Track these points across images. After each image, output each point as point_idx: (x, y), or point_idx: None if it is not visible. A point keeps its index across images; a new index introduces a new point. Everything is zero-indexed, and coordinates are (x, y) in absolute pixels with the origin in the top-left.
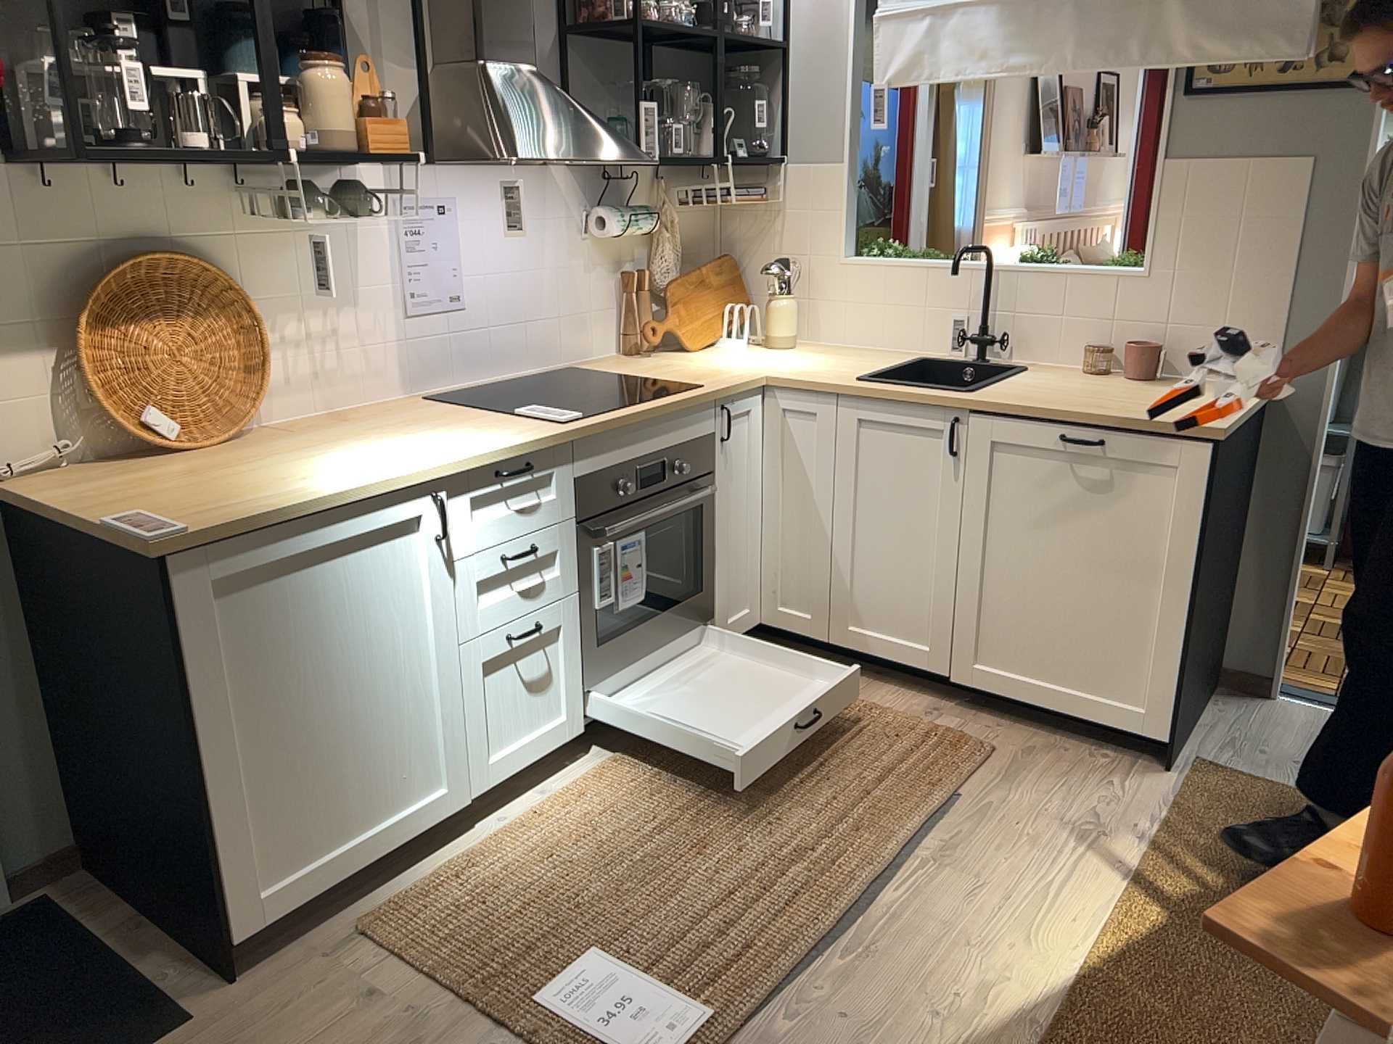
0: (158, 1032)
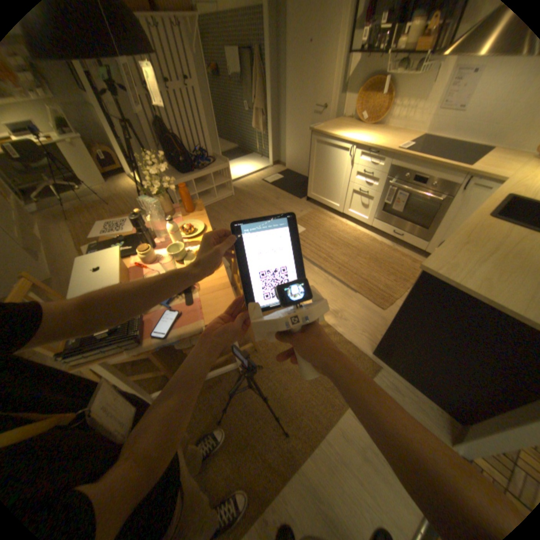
0: (298, 197)
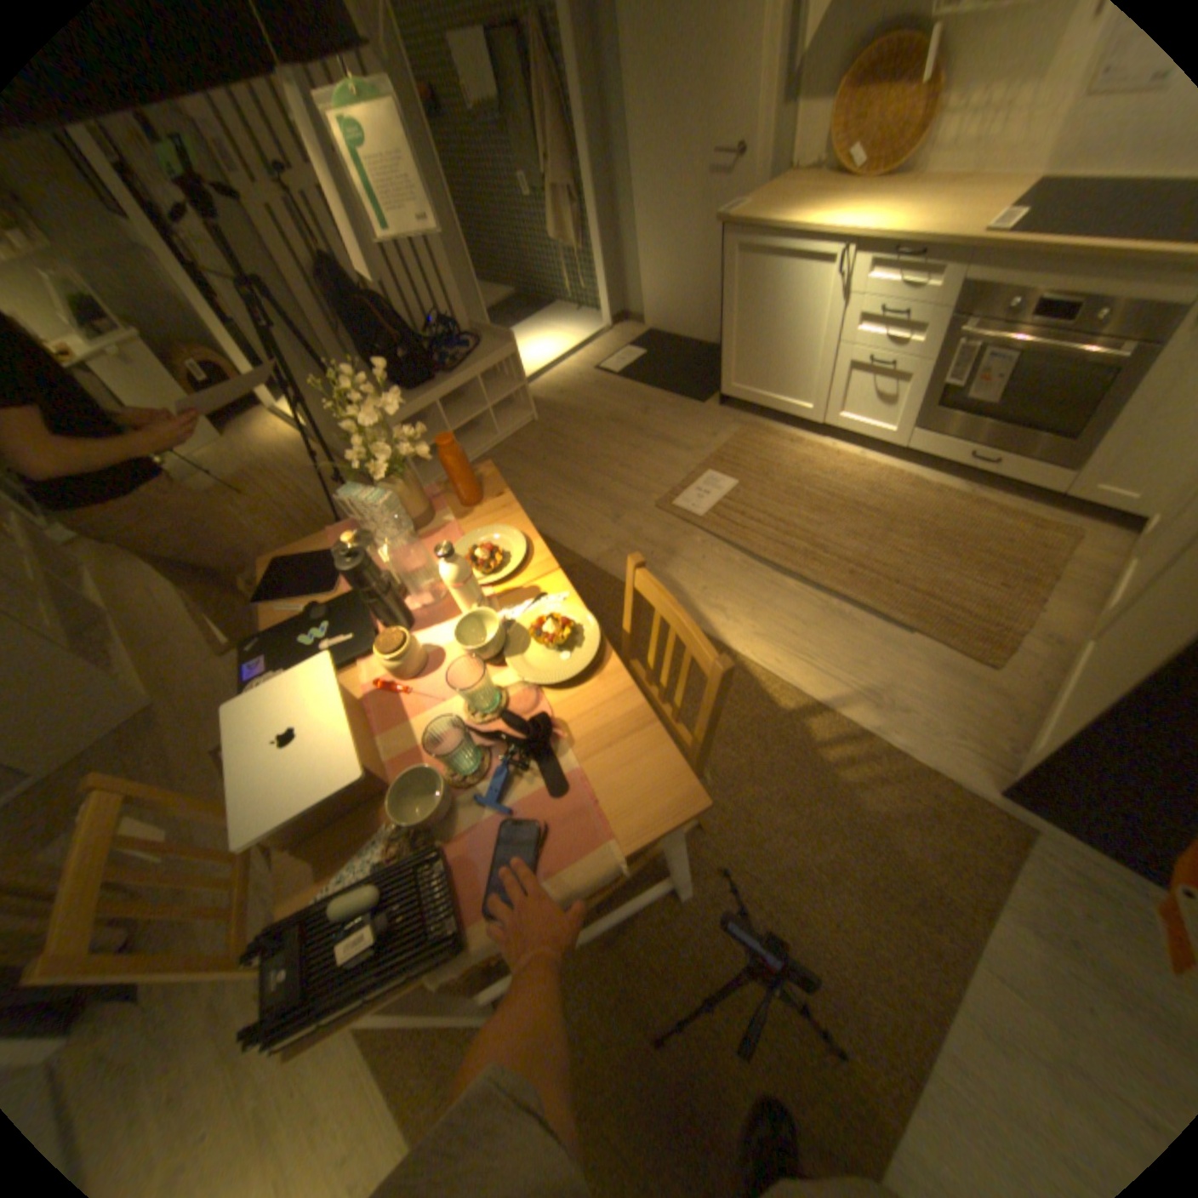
0: (696, 399)
